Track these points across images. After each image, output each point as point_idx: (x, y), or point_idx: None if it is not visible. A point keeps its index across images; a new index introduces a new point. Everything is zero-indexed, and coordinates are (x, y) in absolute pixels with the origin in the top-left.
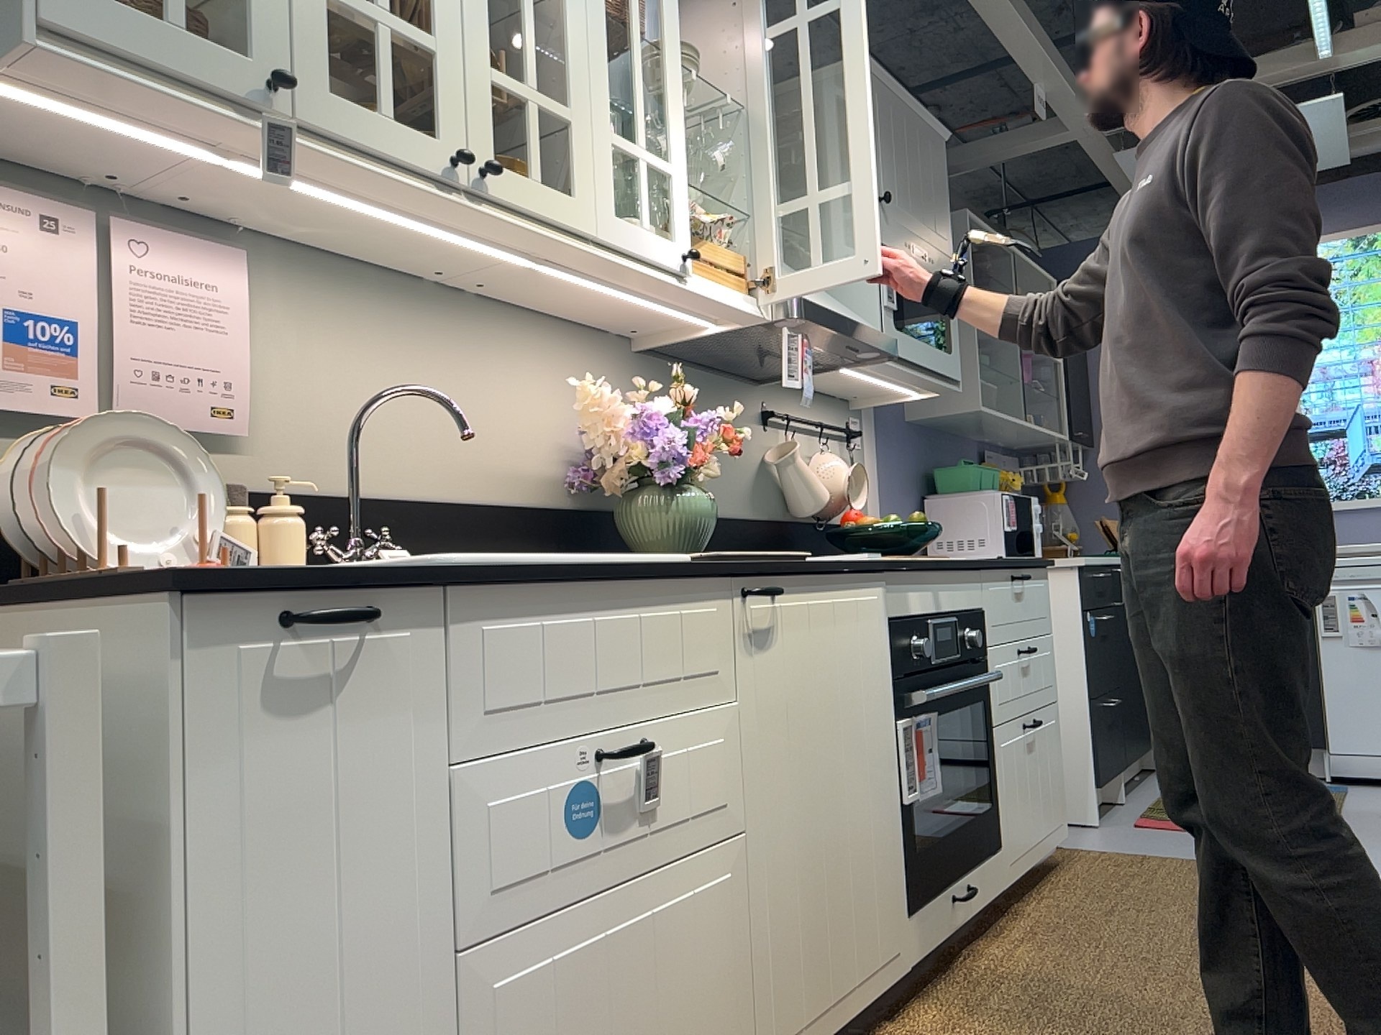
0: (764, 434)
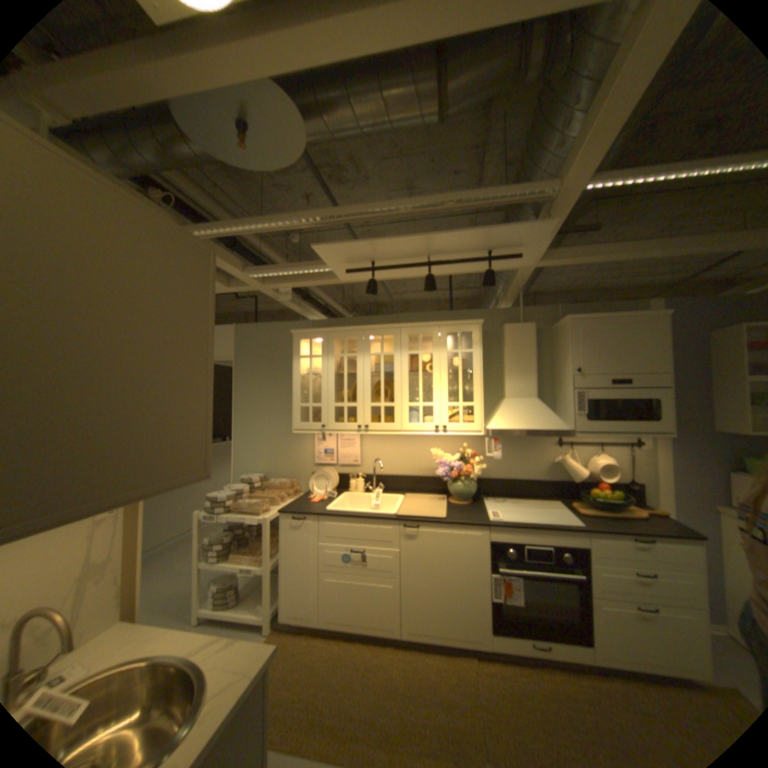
0: (557, 450)
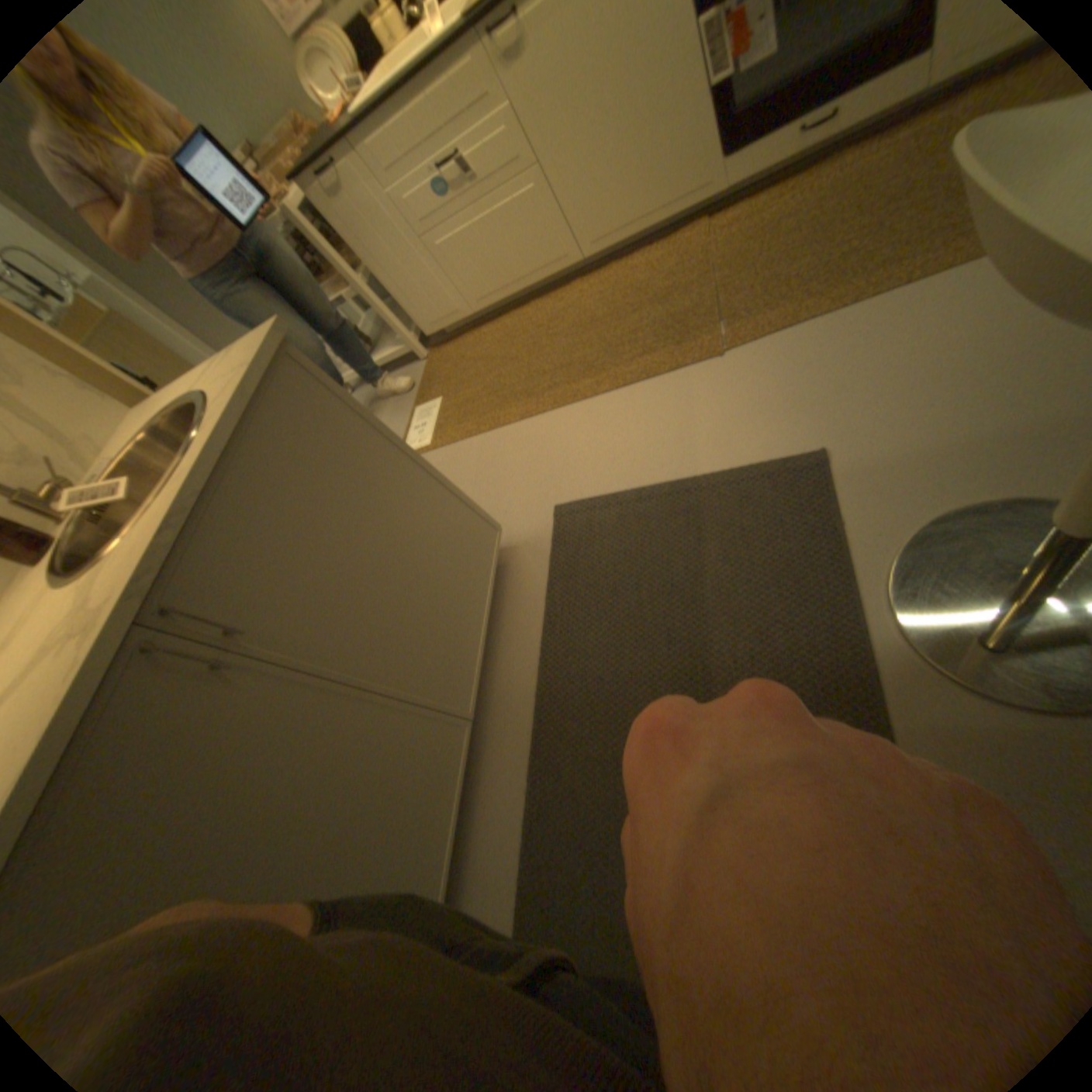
0: None
